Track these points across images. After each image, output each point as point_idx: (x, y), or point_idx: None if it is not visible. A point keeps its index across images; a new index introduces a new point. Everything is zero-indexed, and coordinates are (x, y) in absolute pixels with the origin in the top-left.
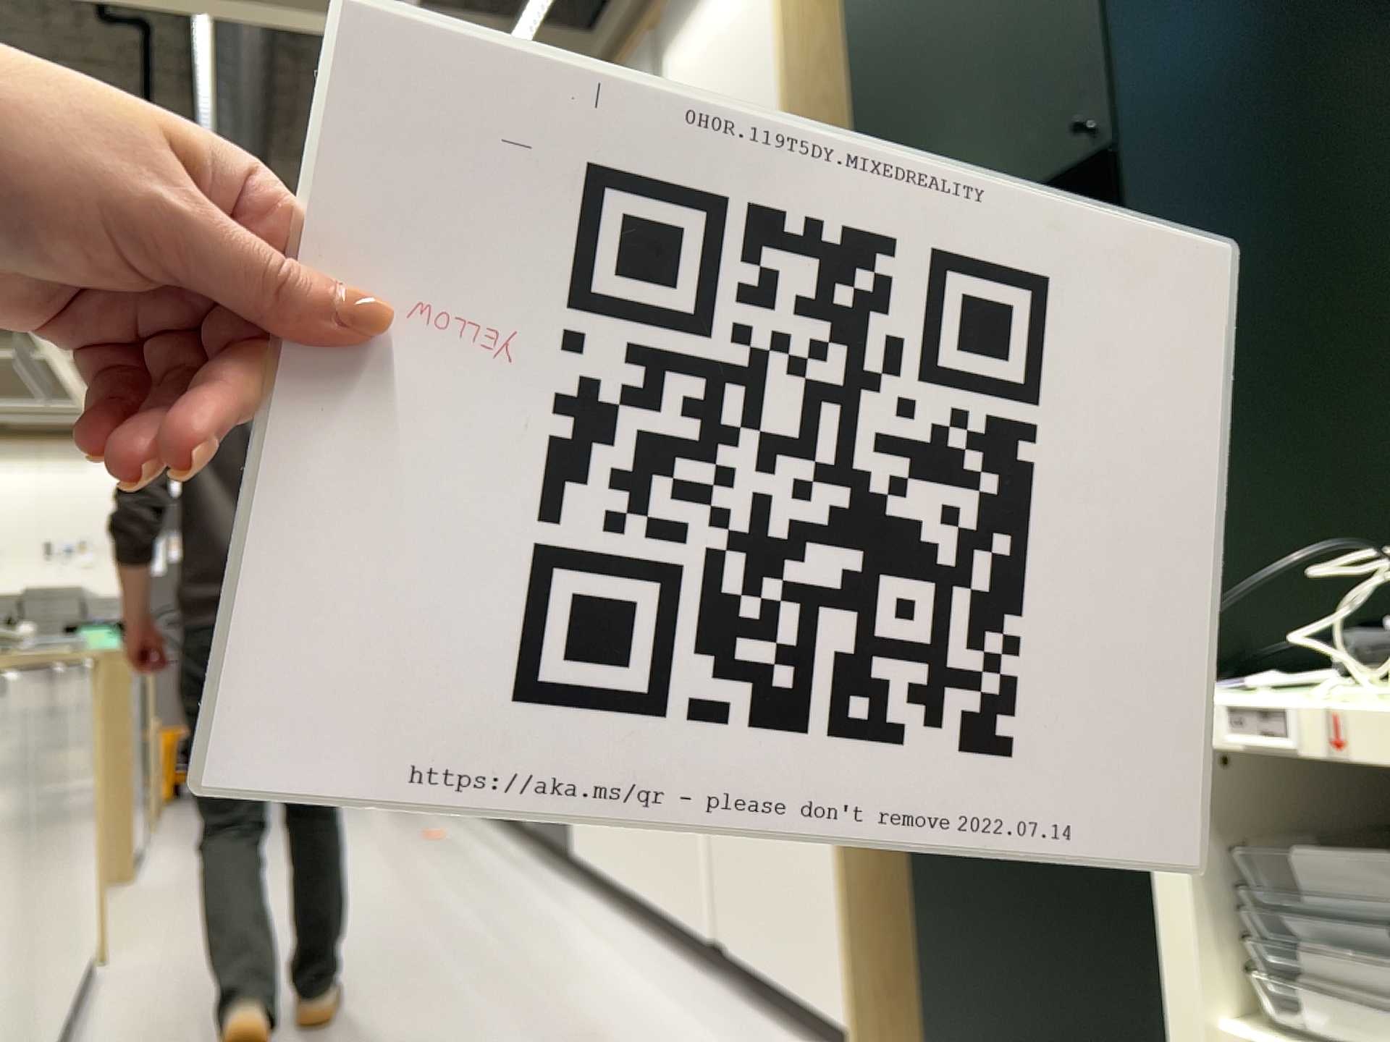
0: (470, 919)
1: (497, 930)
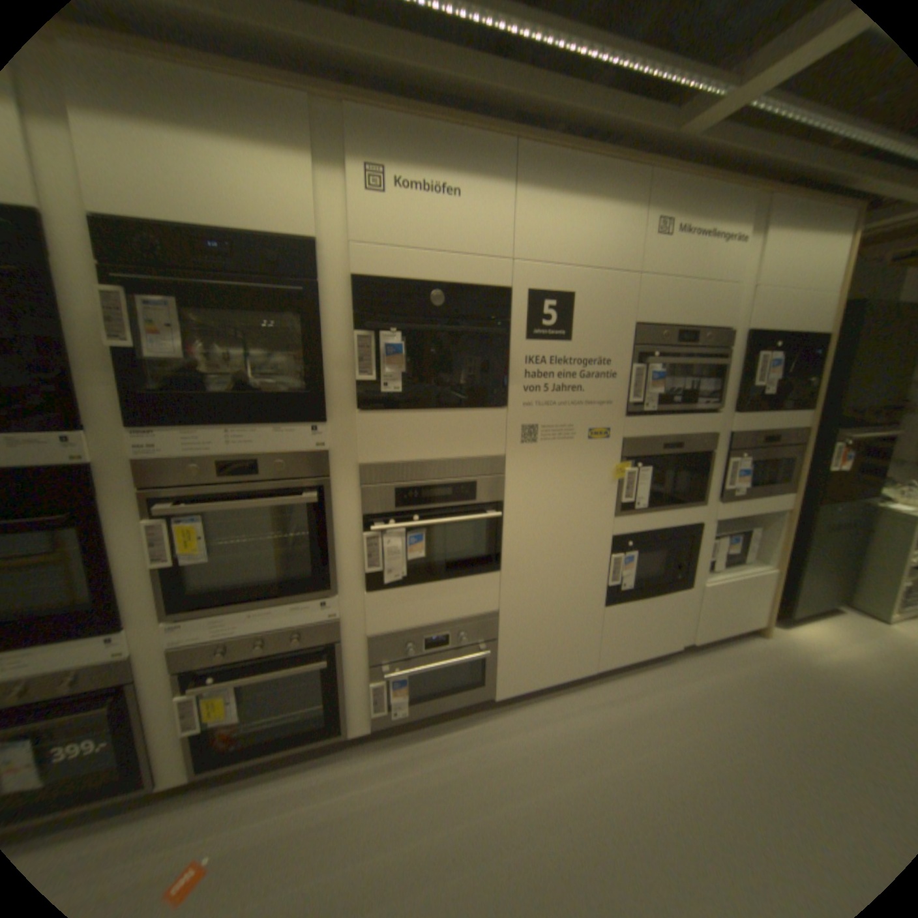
0: (579, 784)
1: (606, 761)
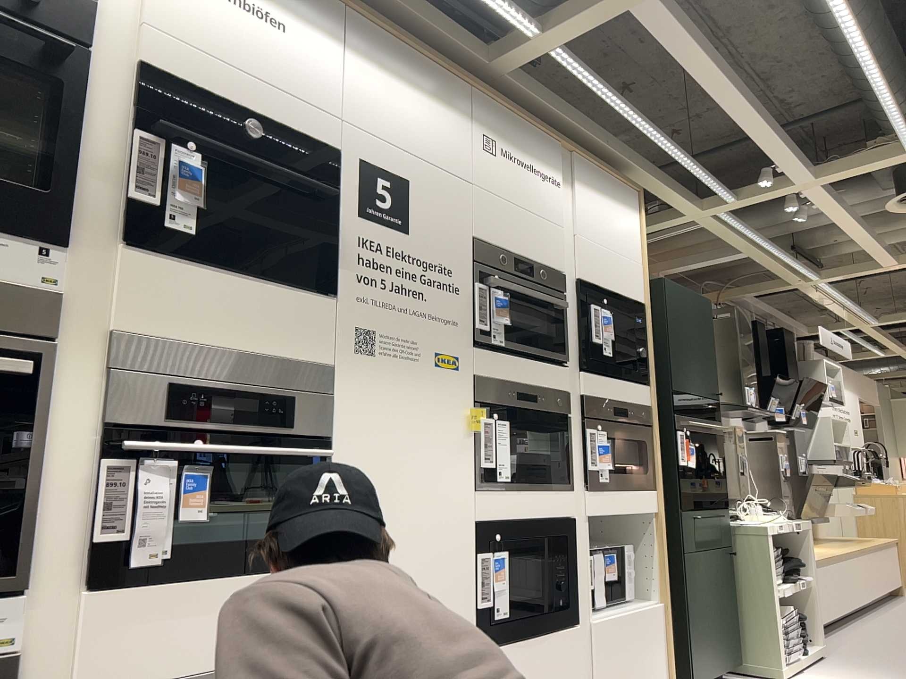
0: None
1: None
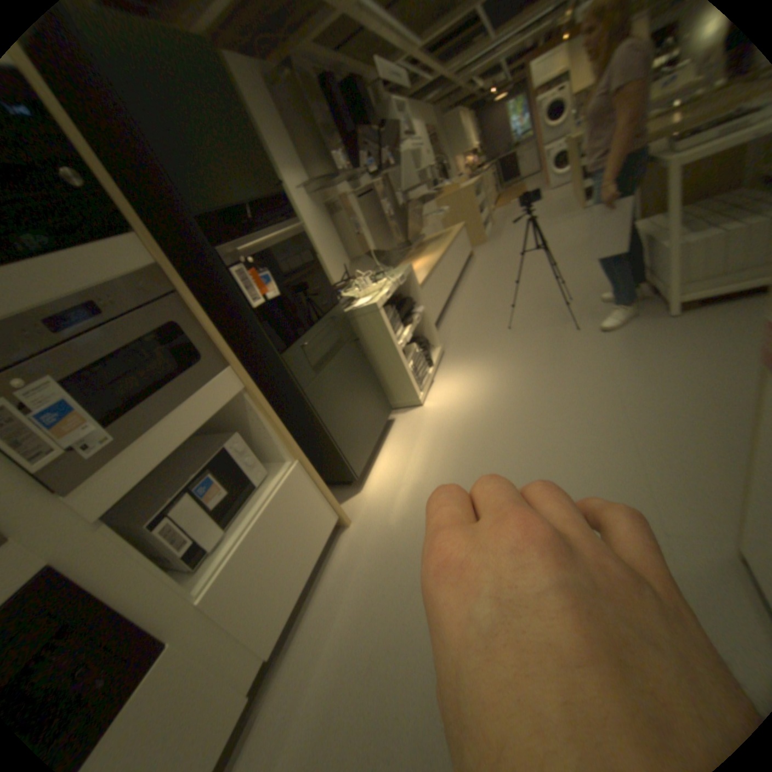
0: None
1: None
